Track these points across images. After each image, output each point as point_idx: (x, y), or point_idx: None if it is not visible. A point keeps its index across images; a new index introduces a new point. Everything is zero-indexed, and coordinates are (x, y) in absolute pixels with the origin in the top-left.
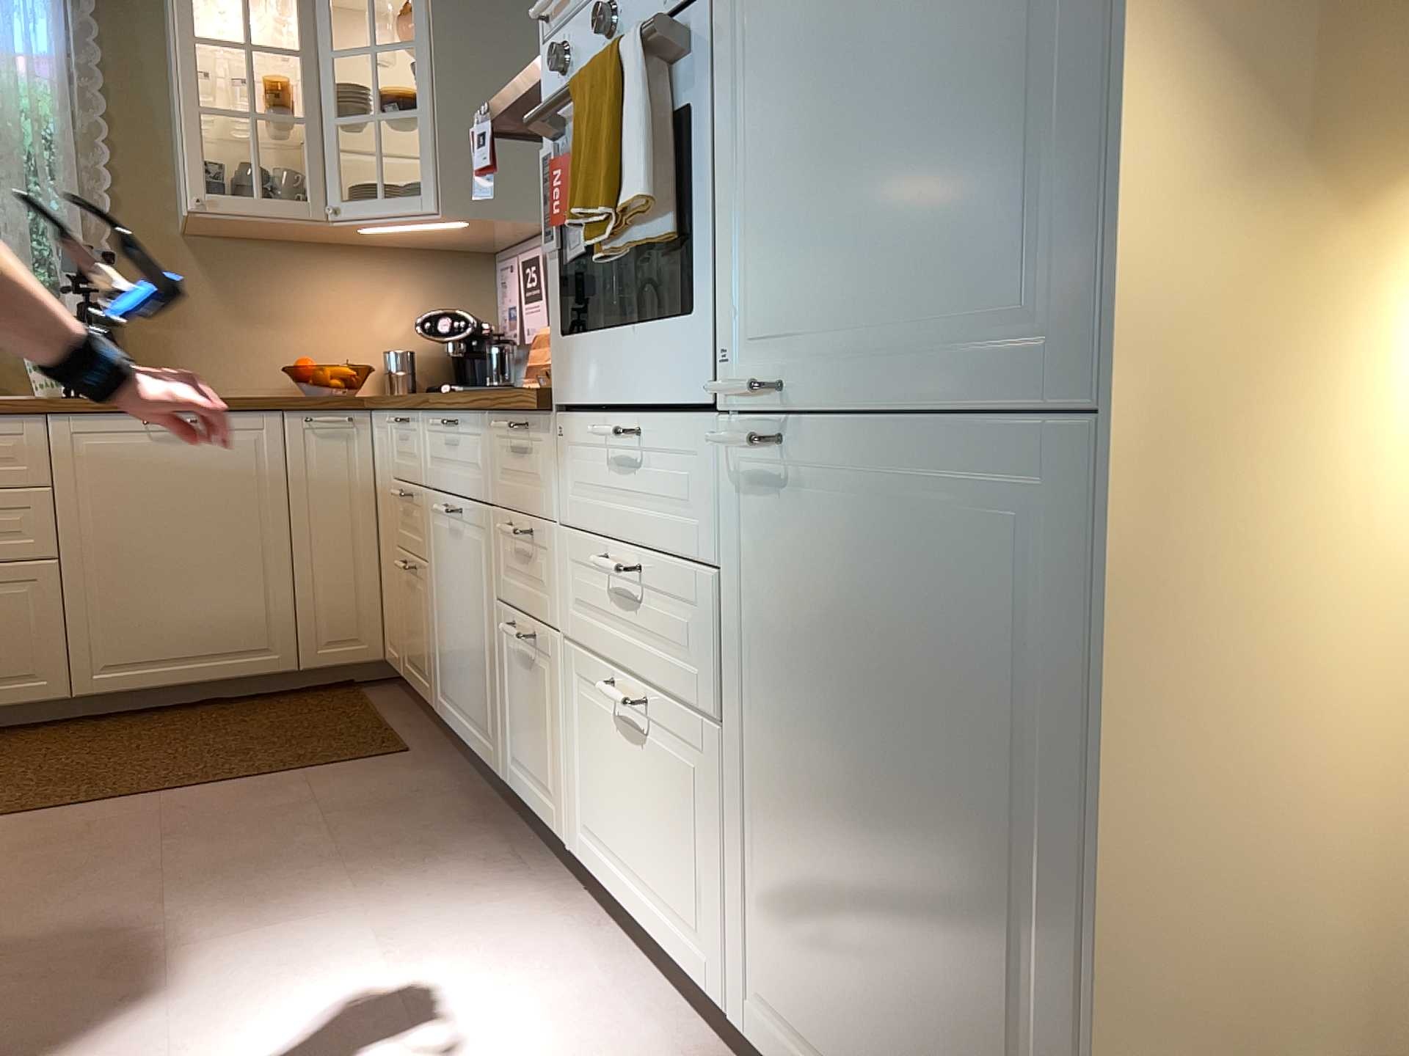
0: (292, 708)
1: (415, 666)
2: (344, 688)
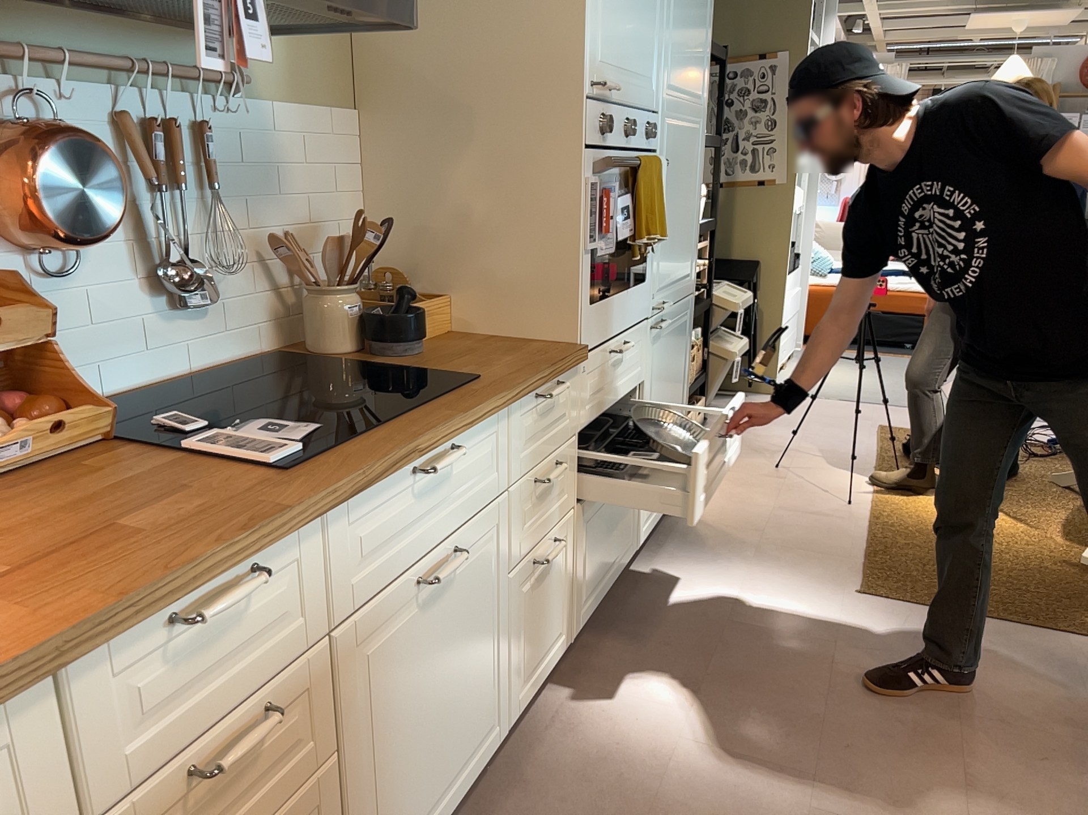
0: None
1: None
2: None
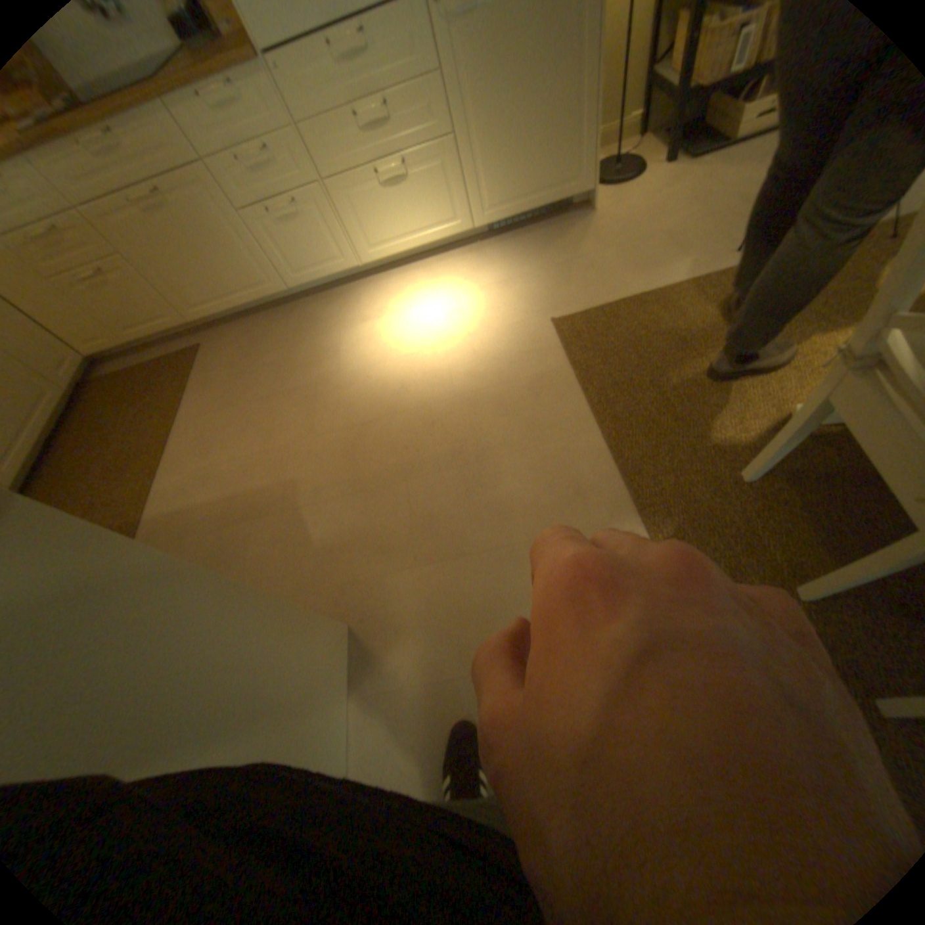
0: (95, 402)
1: (139, 324)
2: (84, 387)
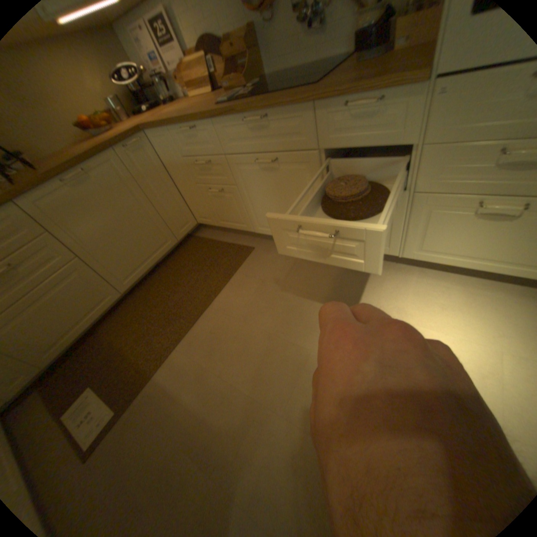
0: (188, 254)
1: (230, 221)
2: (190, 238)
